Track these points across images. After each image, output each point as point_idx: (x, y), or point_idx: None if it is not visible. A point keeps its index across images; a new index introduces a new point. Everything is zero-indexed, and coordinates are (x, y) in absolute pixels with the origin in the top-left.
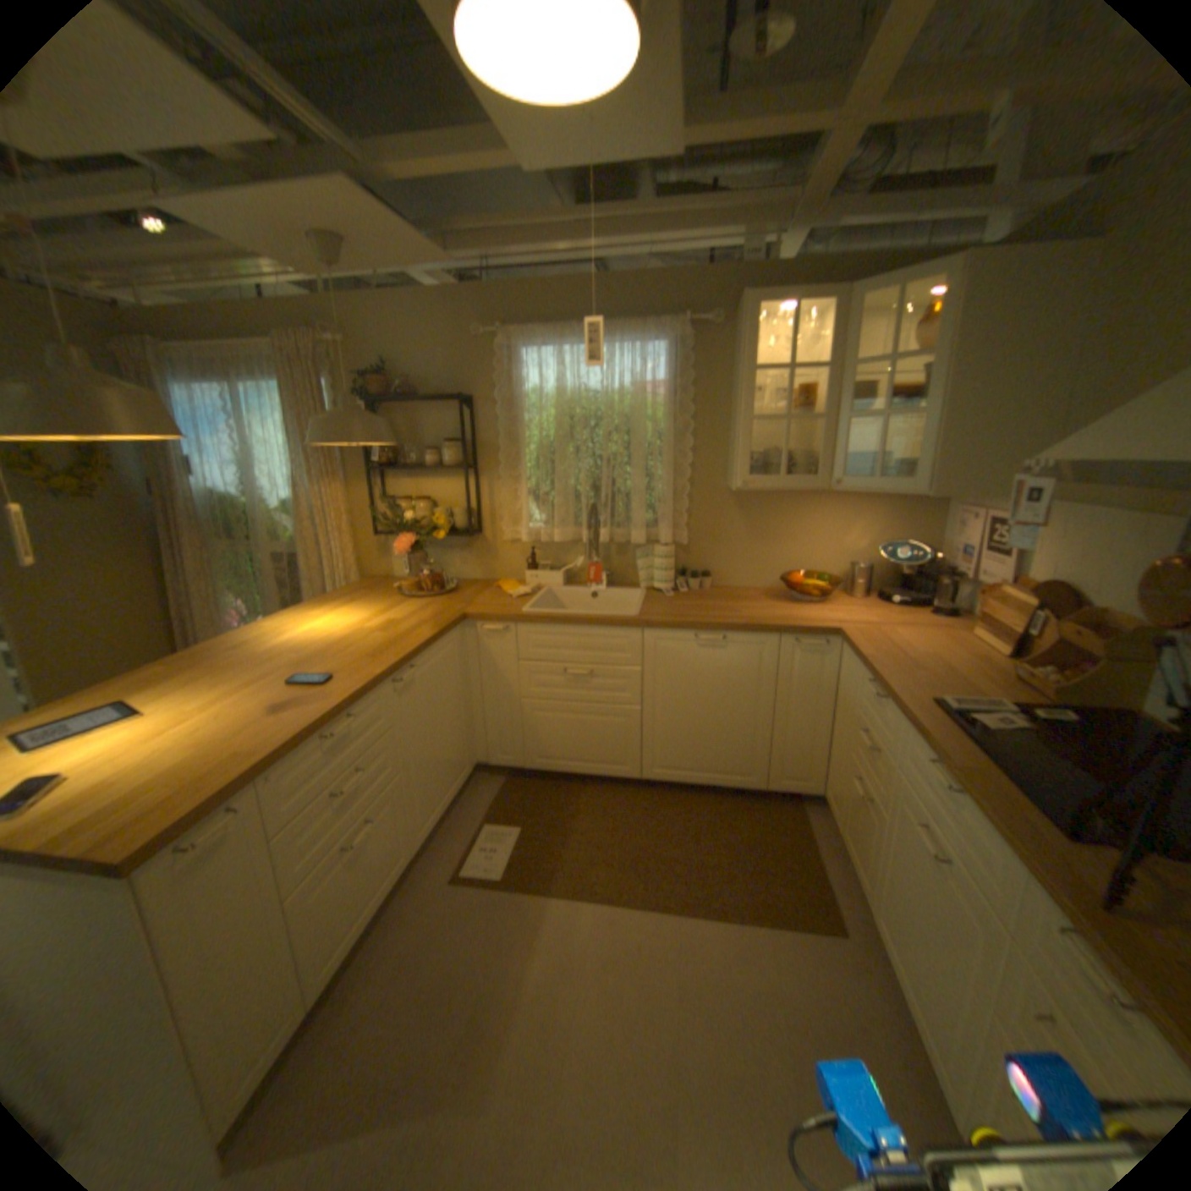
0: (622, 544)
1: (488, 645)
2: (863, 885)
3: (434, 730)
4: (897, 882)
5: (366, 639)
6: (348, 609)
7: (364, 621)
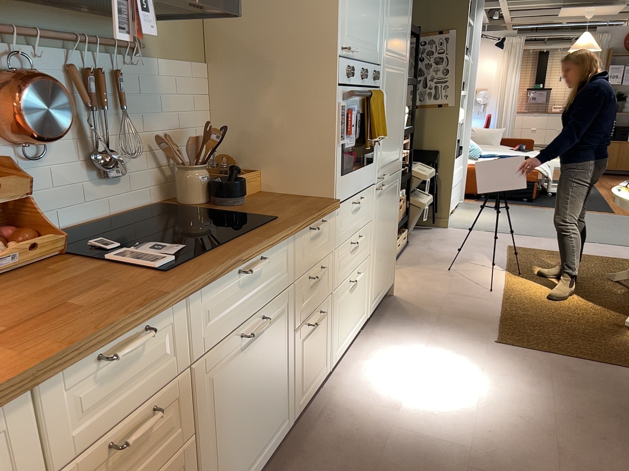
0: None
1: None
2: None
3: None
4: (223, 441)
5: None
6: None
7: None
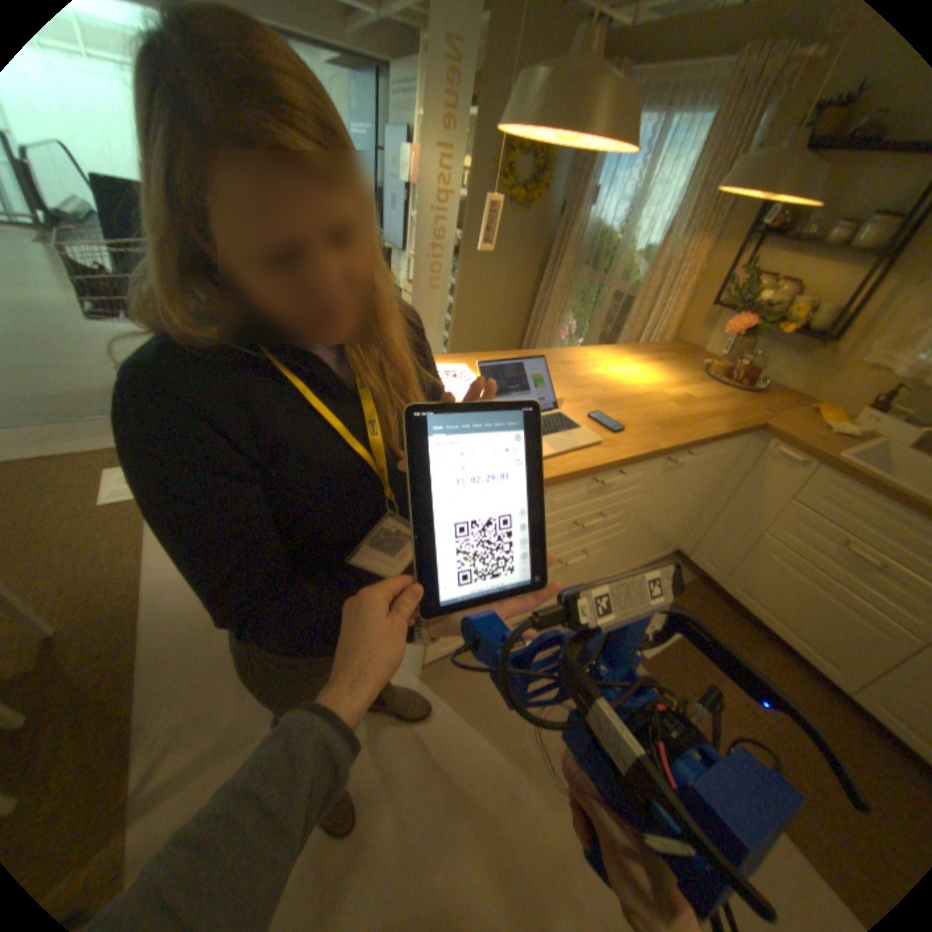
0: None
1: (772, 465)
2: None
3: (669, 511)
4: None
5: (663, 404)
6: (655, 365)
7: (666, 383)
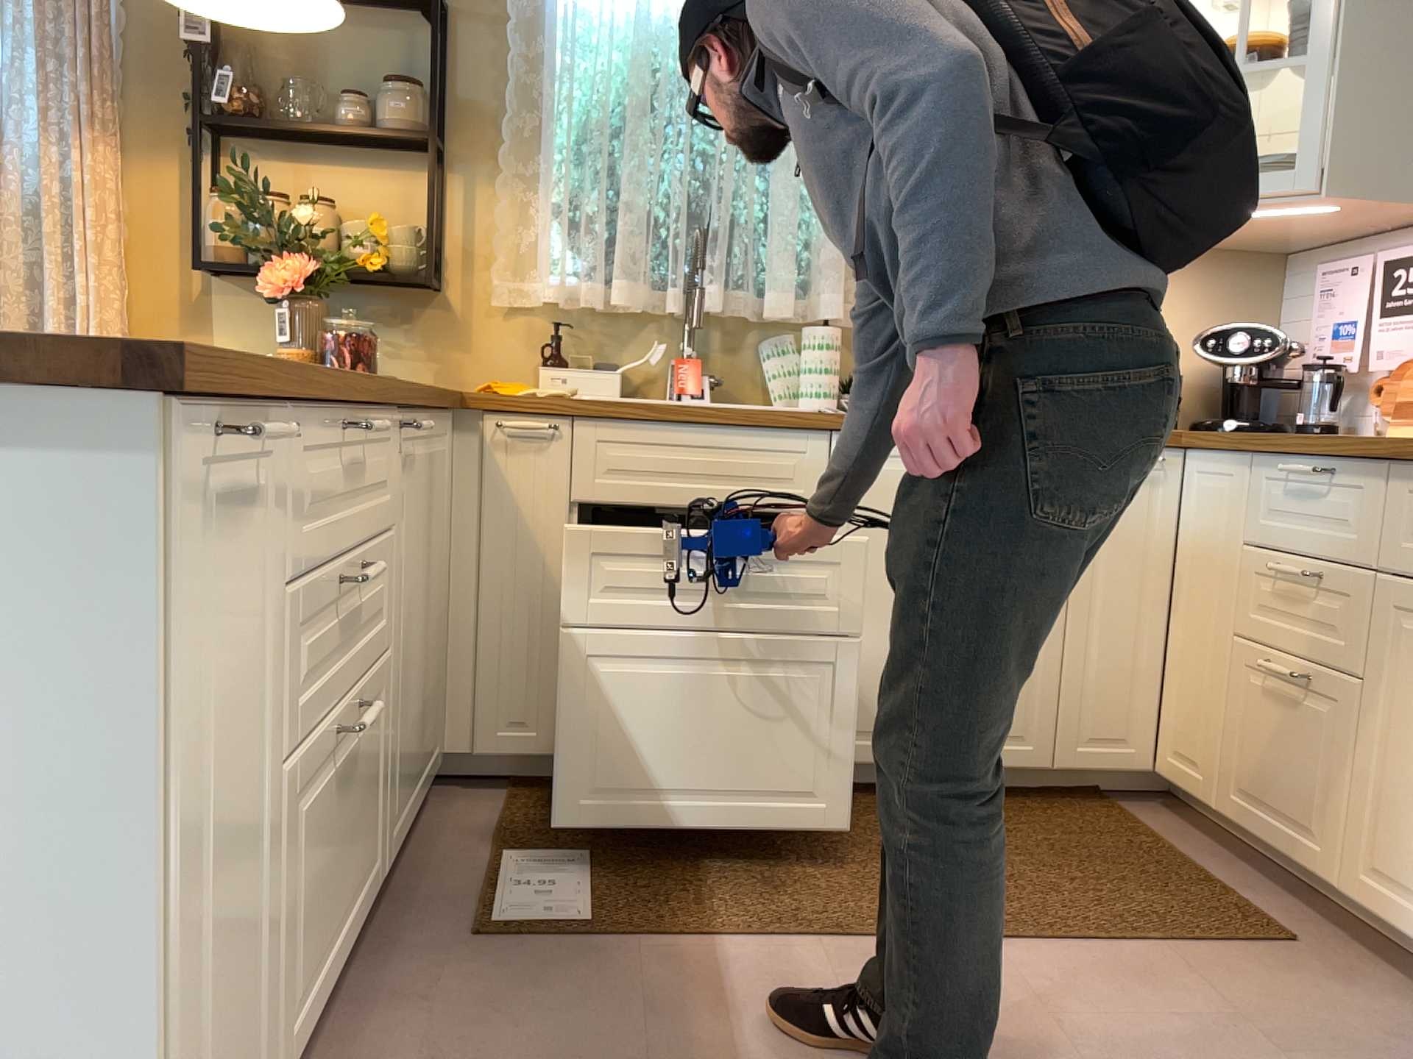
0: (736, 325)
1: (505, 465)
2: (1299, 852)
3: (418, 604)
4: (1405, 771)
5: None
6: None
7: None
